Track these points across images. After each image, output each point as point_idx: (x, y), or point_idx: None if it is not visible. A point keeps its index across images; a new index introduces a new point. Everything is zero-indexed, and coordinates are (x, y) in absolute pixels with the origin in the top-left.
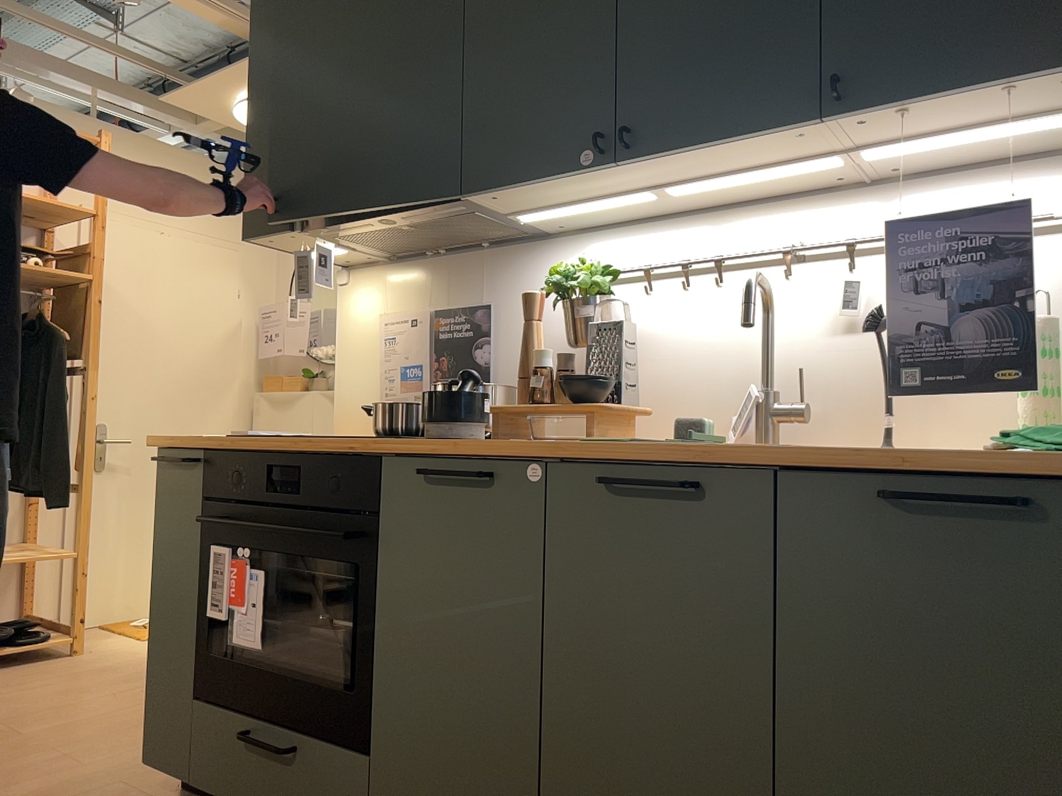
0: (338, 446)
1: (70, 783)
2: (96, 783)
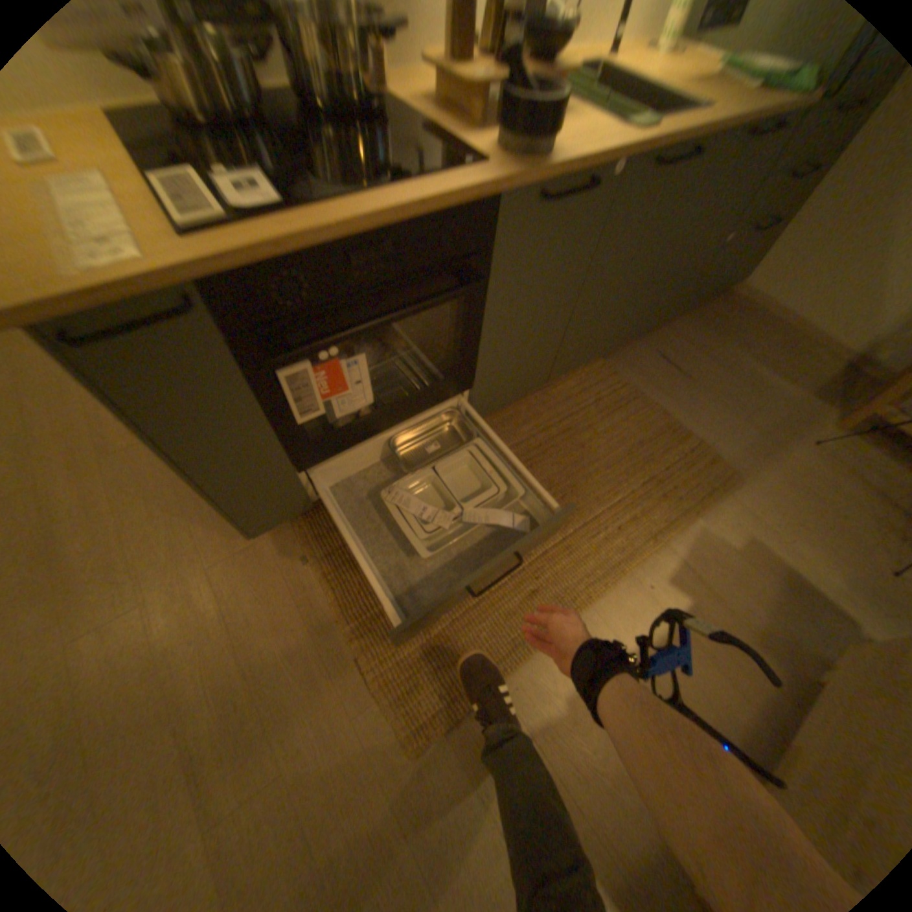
0: (442, 198)
1: (179, 611)
2: (196, 589)
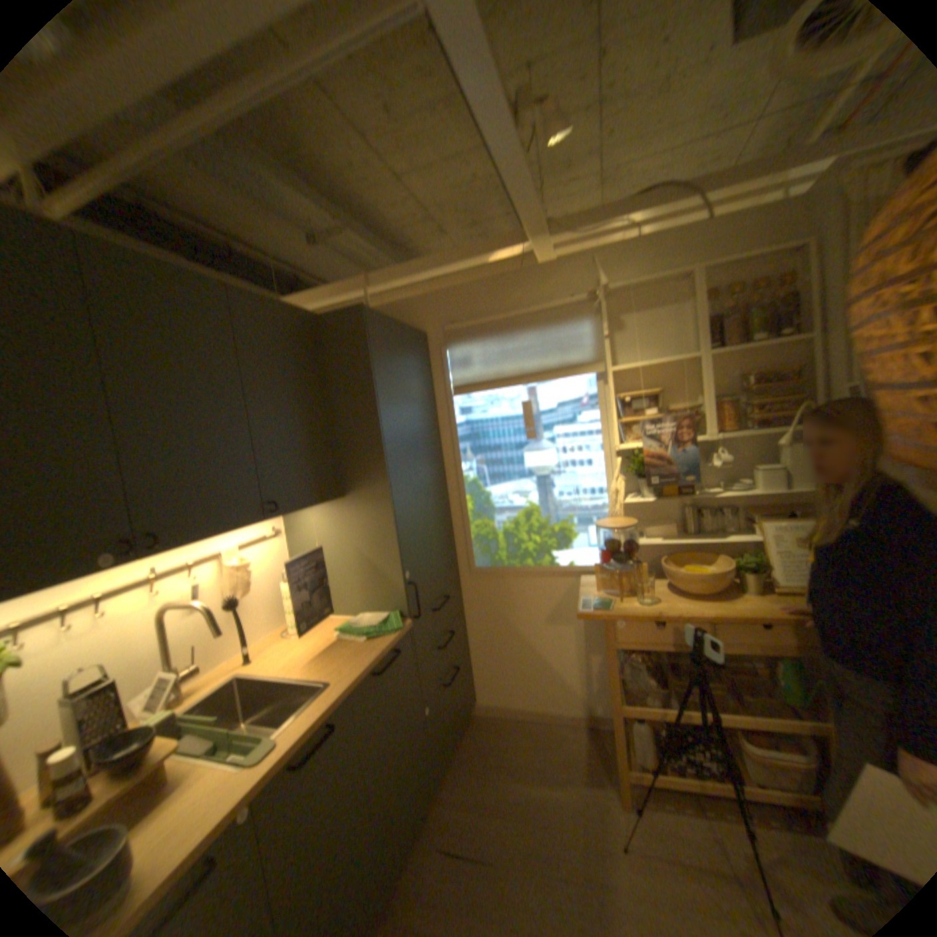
0: None
1: None
2: None
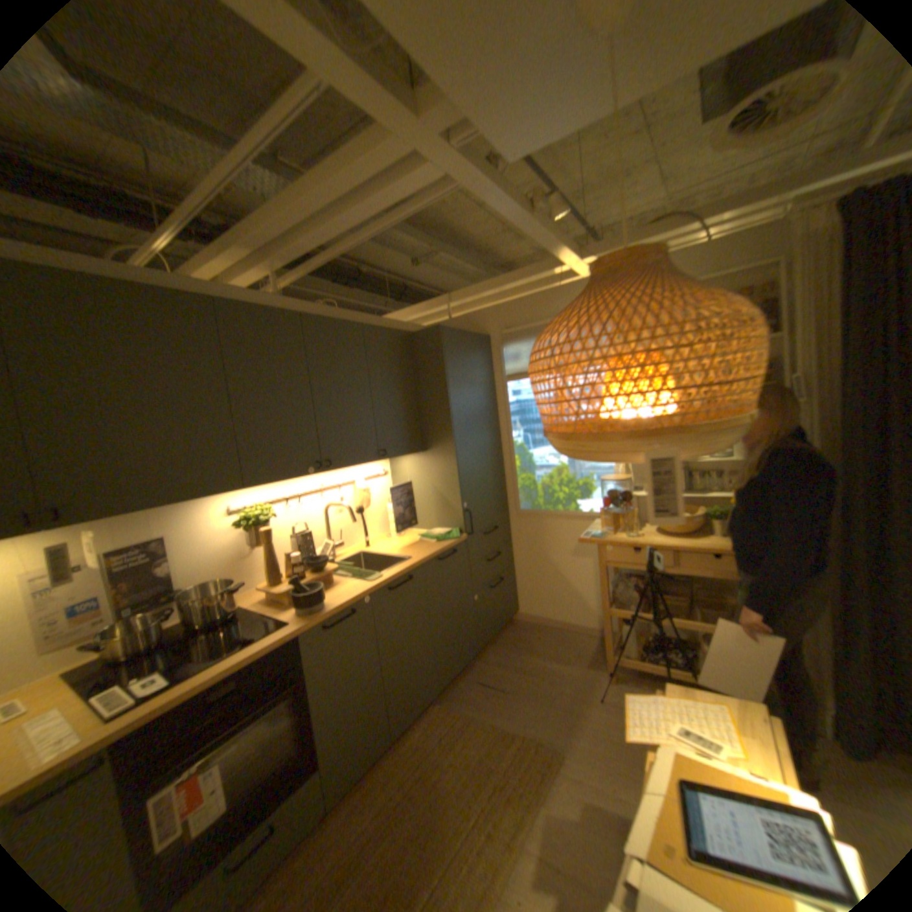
0: (262, 650)
1: None
2: None
